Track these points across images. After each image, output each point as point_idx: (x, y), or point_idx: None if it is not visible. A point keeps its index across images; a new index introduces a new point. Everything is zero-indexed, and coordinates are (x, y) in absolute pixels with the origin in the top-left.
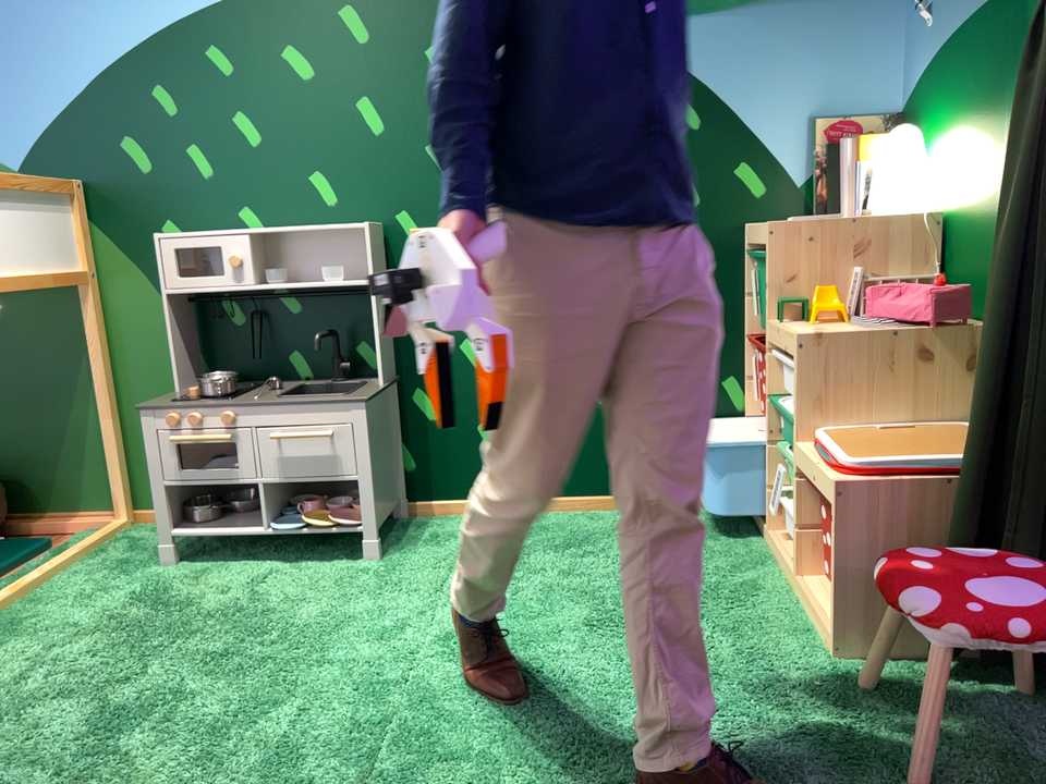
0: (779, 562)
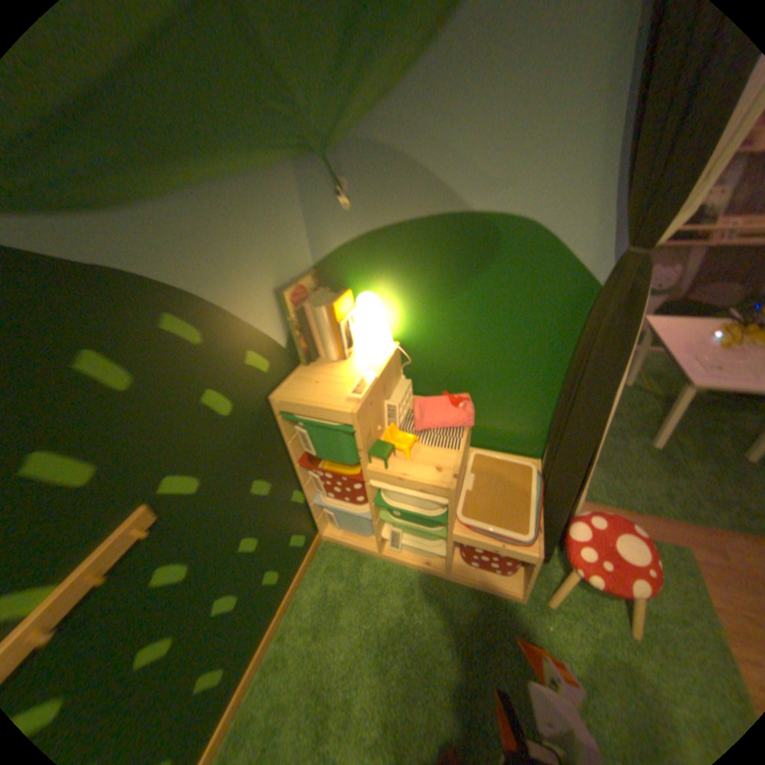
0: (409, 566)
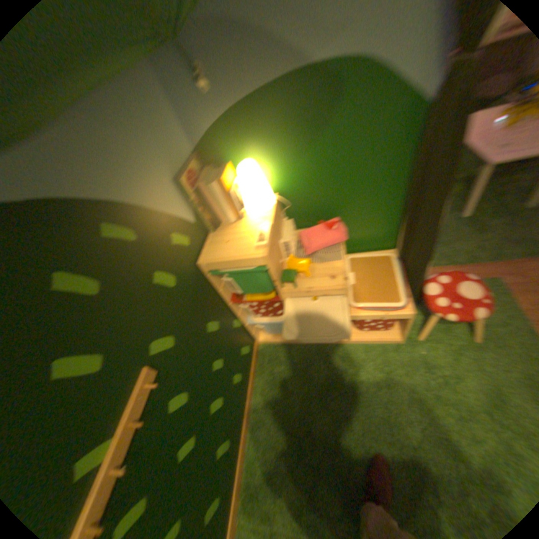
0: (322, 342)
